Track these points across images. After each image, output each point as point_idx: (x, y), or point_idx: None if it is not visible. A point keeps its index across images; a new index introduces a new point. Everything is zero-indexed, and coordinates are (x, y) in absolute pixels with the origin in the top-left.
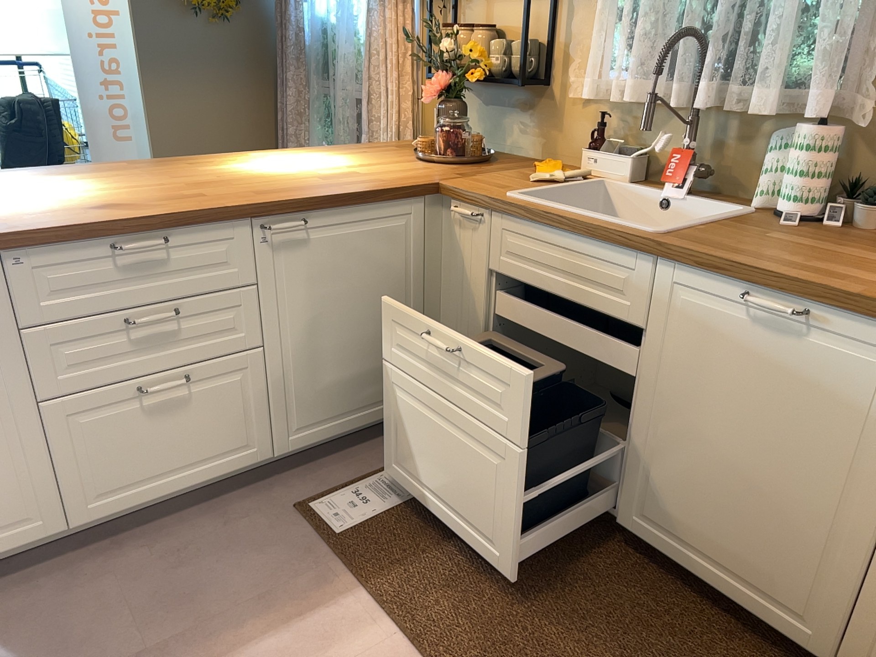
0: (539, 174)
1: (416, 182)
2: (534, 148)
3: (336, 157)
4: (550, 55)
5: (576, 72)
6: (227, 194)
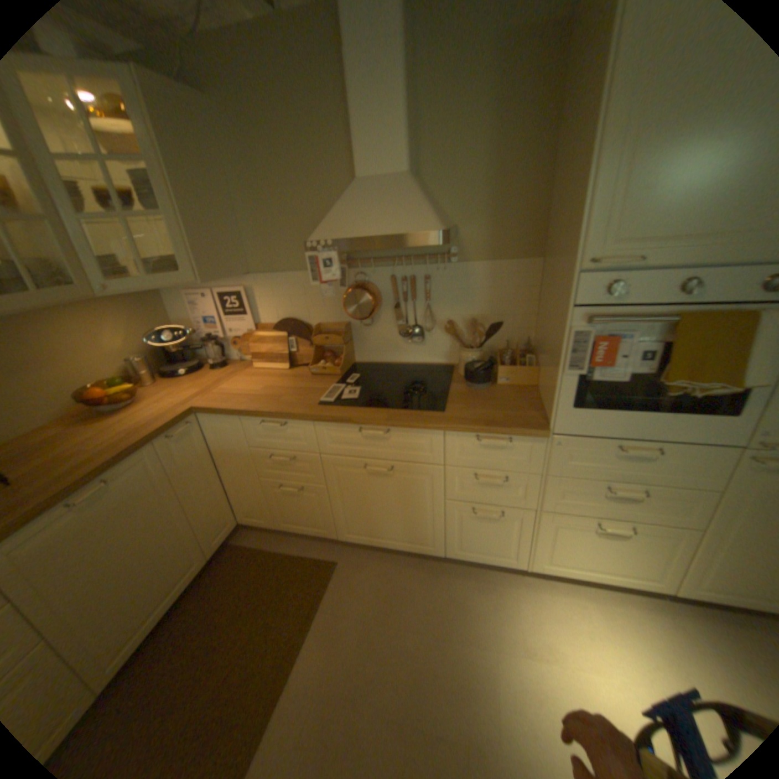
0: None
1: None
2: None
3: None
4: None
5: None
6: None
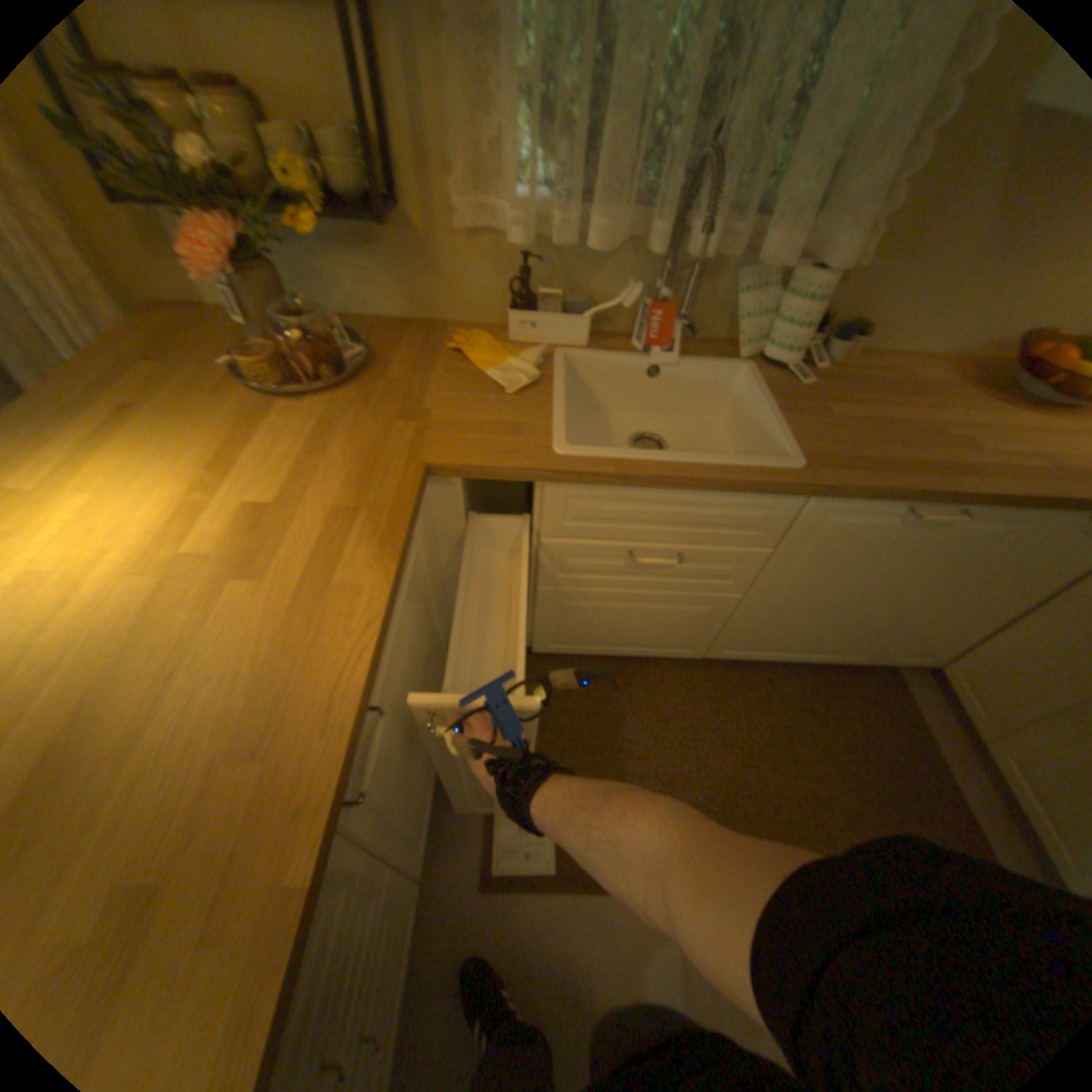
0: (508, 375)
1: (405, 483)
2: (397, 302)
3: (112, 460)
4: (390, 146)
5: (462, 182)
6: (196, 827)
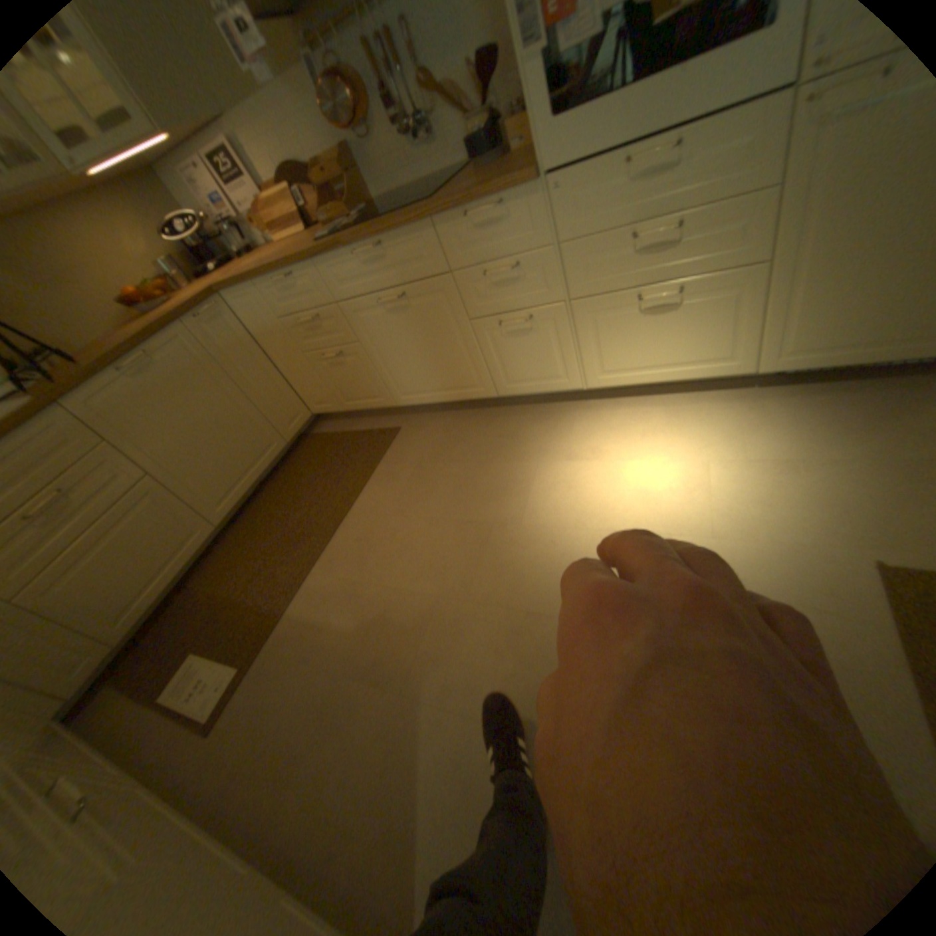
0: None
1: None
2: None
3: None
4: None
5: None
6: None
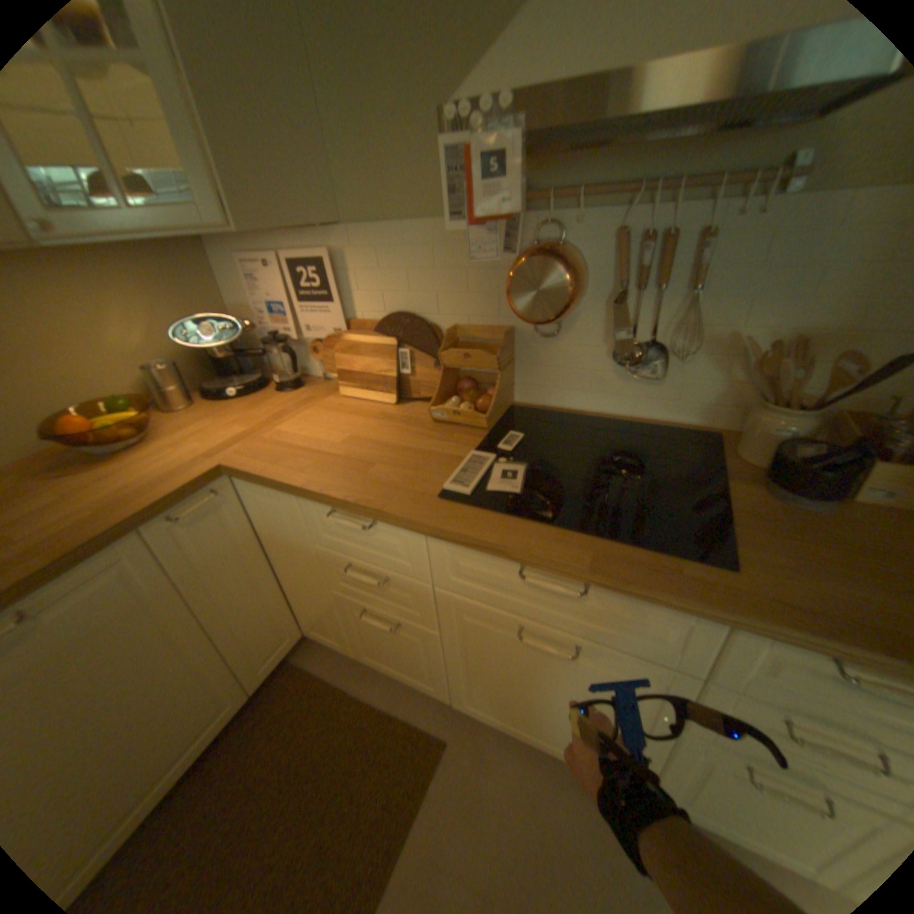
0: None
1: None
2: None
3: None
4: None
5: None
6: None
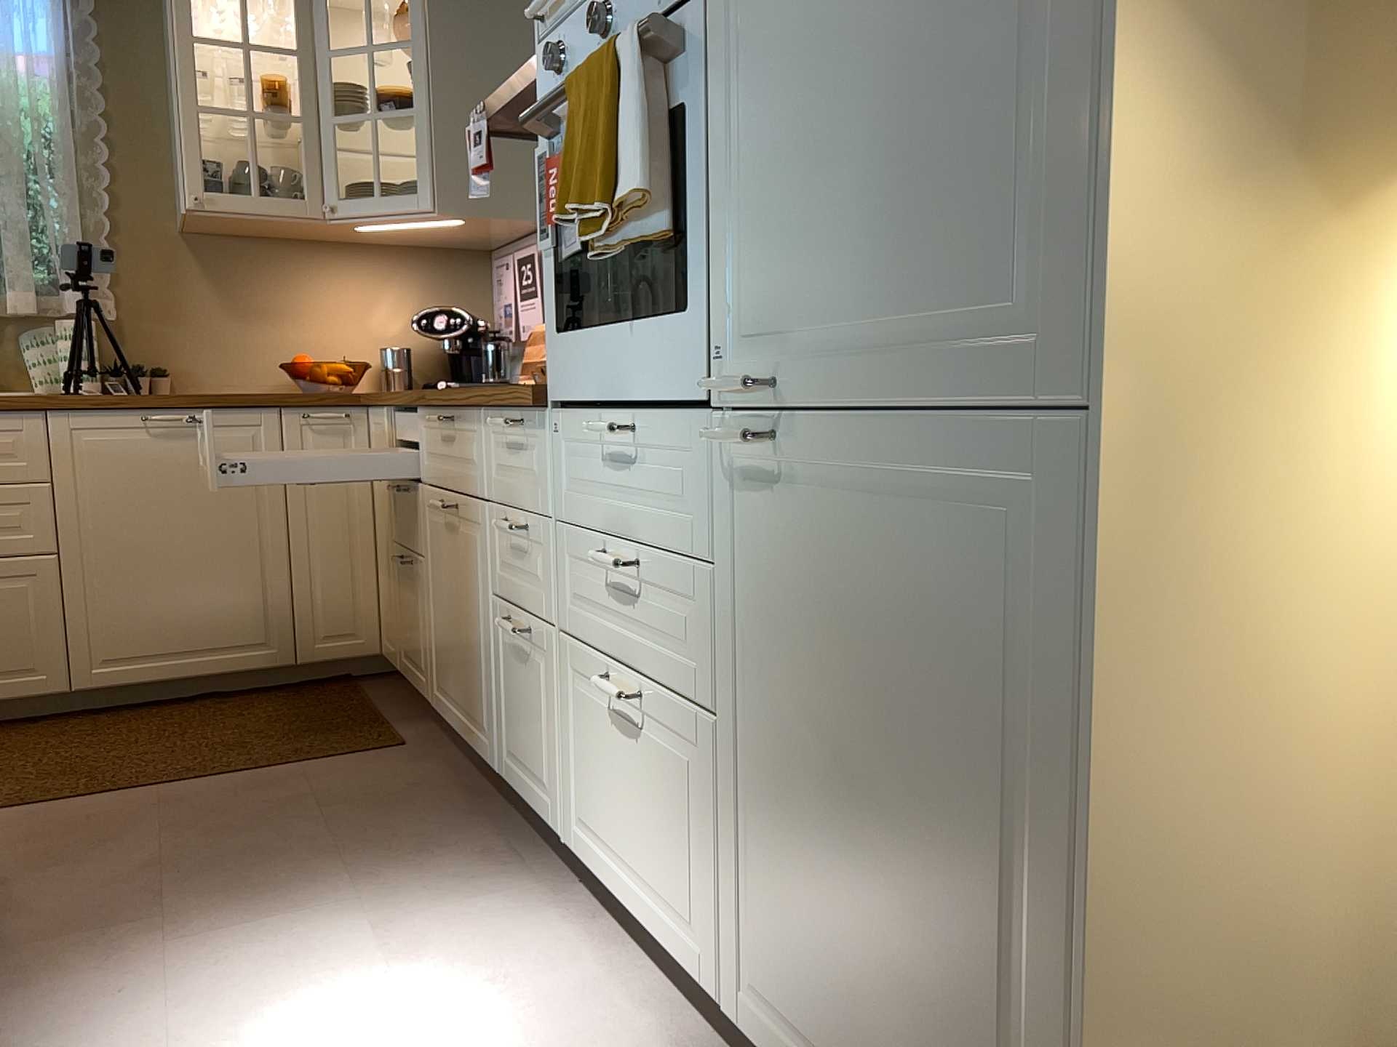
0: None
1: None
2: None
3: None
4: None
5: None
6: None
